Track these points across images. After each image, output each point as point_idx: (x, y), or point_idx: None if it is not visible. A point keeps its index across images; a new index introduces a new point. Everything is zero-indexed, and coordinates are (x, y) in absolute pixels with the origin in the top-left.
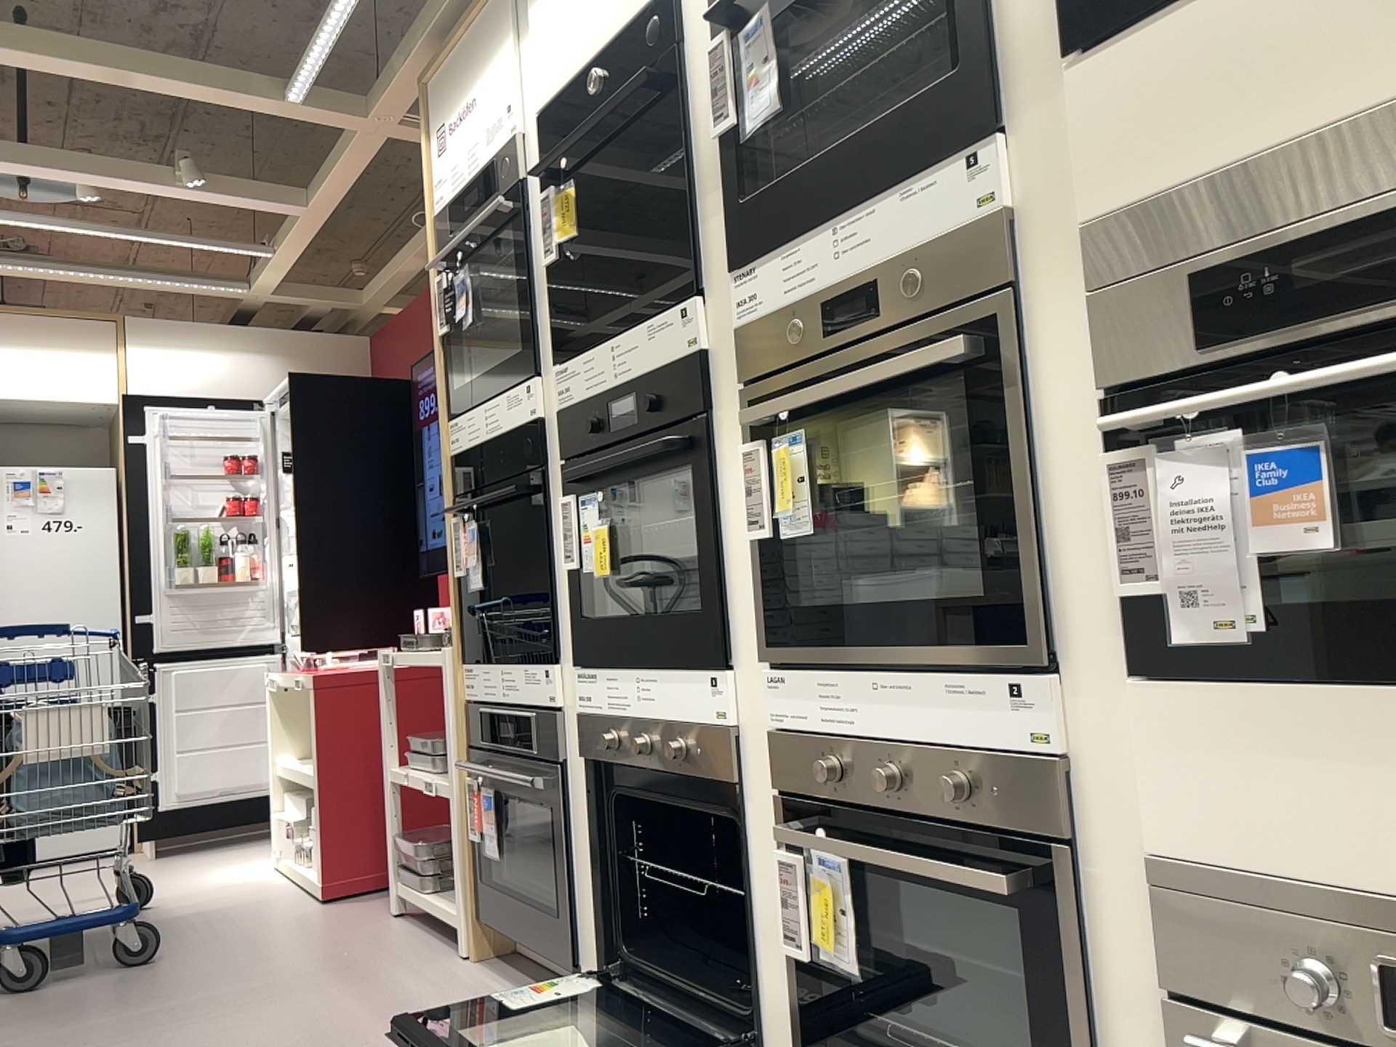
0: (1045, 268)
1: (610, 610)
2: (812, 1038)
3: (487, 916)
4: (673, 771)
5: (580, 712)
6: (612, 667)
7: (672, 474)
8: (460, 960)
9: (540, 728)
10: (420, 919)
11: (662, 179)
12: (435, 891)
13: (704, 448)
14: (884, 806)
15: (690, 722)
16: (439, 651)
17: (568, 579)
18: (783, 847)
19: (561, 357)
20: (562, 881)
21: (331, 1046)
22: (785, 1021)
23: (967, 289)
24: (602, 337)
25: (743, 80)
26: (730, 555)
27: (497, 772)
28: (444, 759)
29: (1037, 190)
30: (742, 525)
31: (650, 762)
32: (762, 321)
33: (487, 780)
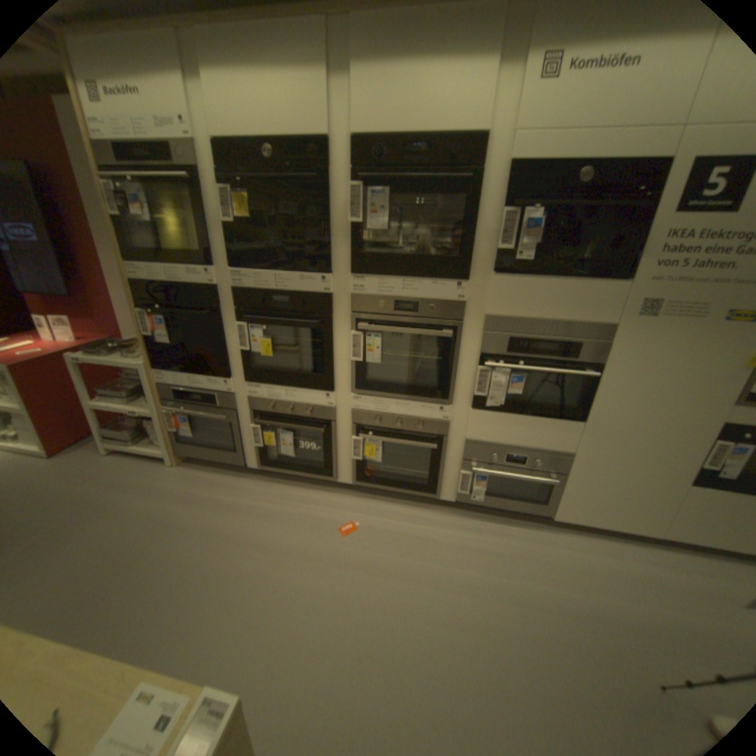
0: (472, 320)
1: (257, 362)
2: (358, 474)
3: (177, 453)
4: (304, 417)
5: (250, 396)
6: (271, 385)
7: (305, 328)
8: (169, 469)
9: (221, 399)
10: (120, 456)
11: (298, 210)
12: (133, 446)
13: (330, 328)
14: (393, 429)
15: (315, 405)
16: (113, 357)
17: (238, 351)
18: (352, 436)
19: (232, 266)
20: (237, 444)
21: (161, 522)
22: (346, 471)
23: (449, 318)
24: (267, 268)
25: (369, 208)
26: (337, 361)
27: (188, 411)
28: (127, 400)
29: (475, 300)
30: (344, 354)
31: (292, 414)
32: (365, 297)
33: (179, 413)
